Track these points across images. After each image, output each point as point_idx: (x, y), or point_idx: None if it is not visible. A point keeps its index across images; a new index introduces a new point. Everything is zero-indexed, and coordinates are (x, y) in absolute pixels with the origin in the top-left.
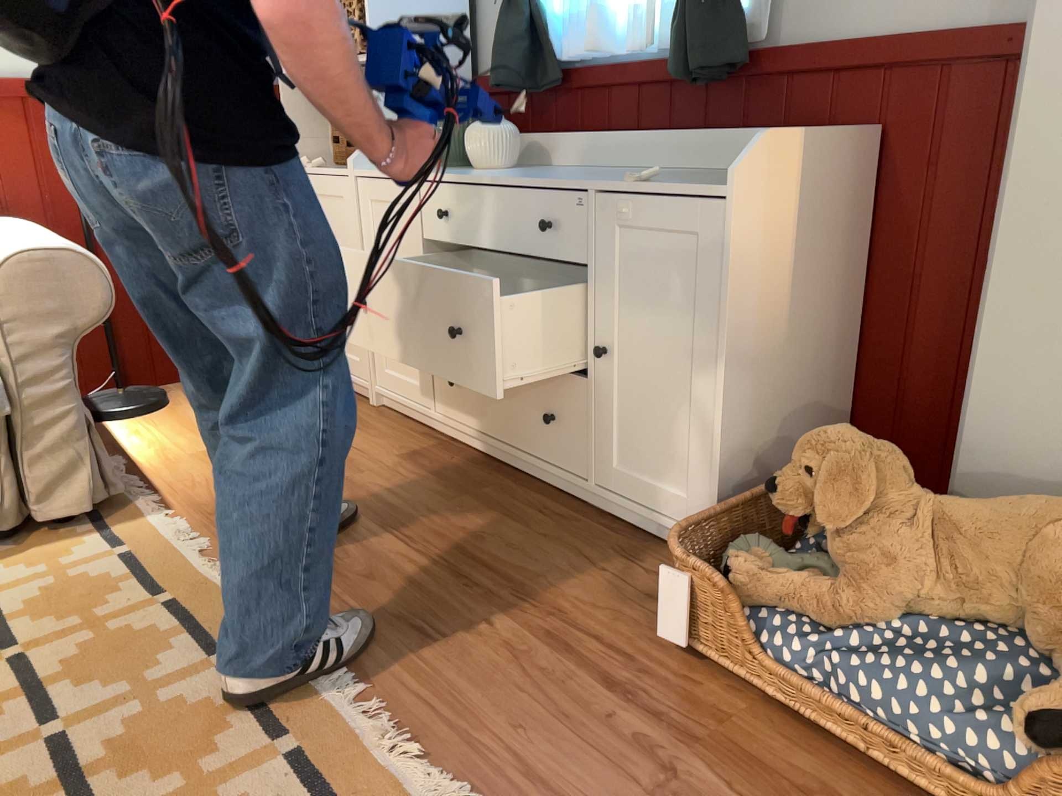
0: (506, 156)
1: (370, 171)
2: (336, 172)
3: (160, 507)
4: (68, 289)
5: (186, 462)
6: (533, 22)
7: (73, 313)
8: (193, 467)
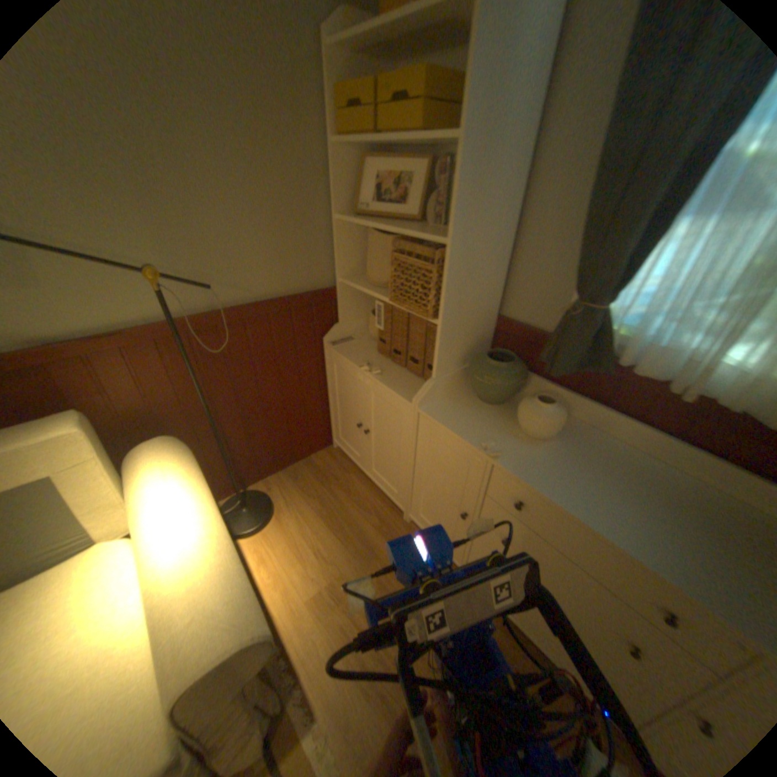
0: (559, 432)
1: (432, 408)
2: (396, 388)
3: (306, 714)
4: (238, 672)
5: (306, 618)
6: (608, 327)
7: (242, 680)
8: (313, 629)
